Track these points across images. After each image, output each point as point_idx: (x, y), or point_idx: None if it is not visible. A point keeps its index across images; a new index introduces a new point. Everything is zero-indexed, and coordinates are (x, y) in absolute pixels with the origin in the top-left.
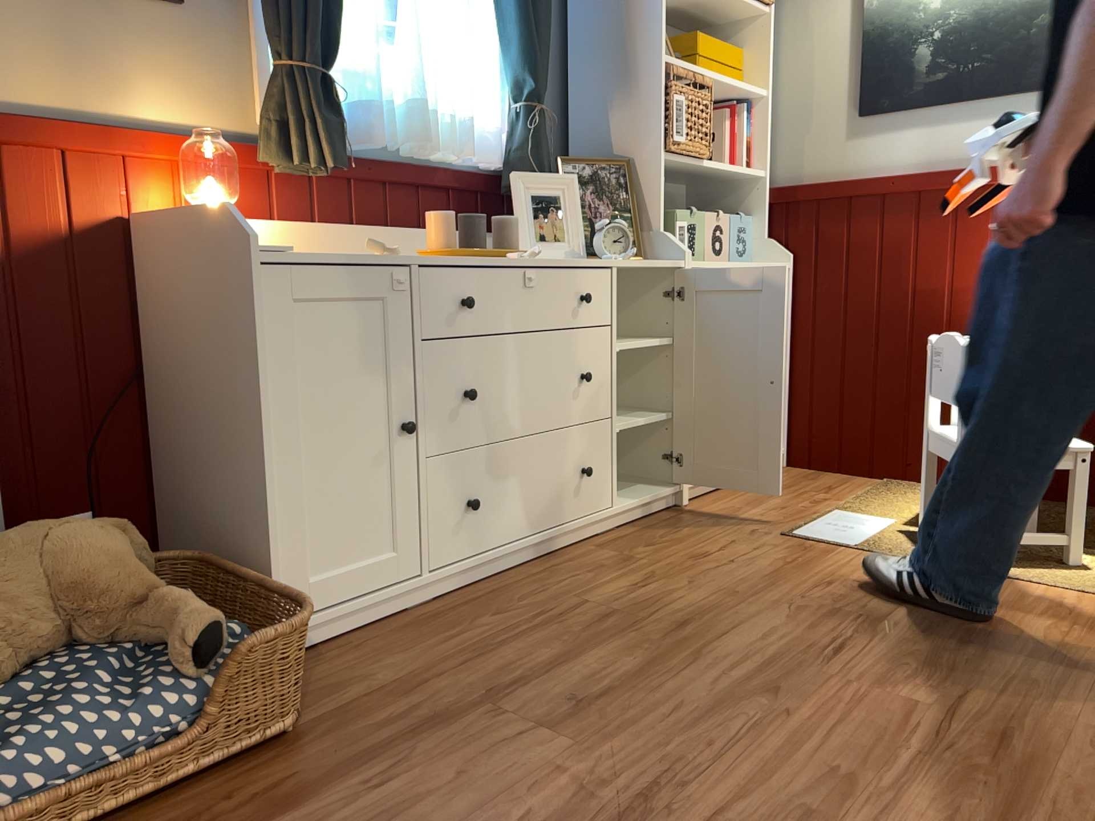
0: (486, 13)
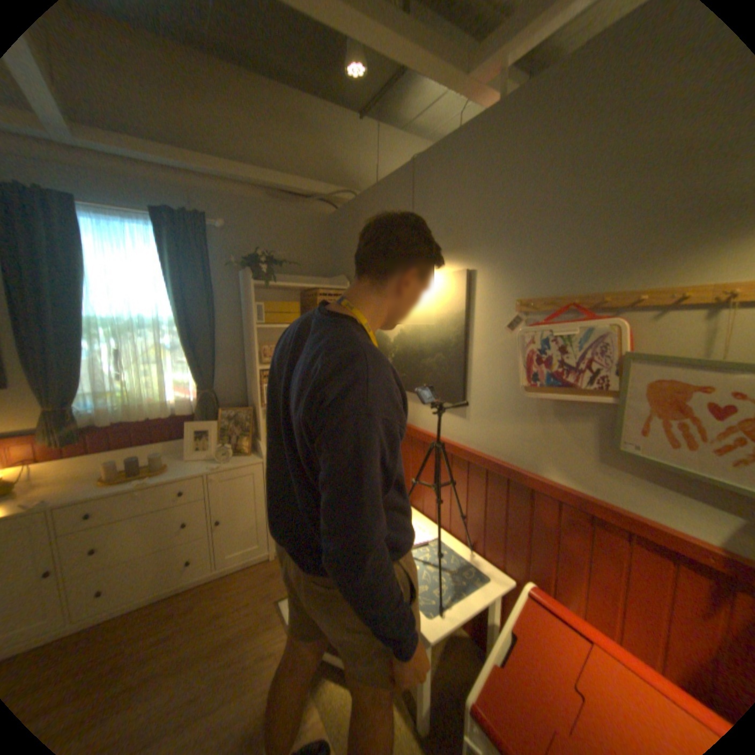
0: (180, 355)
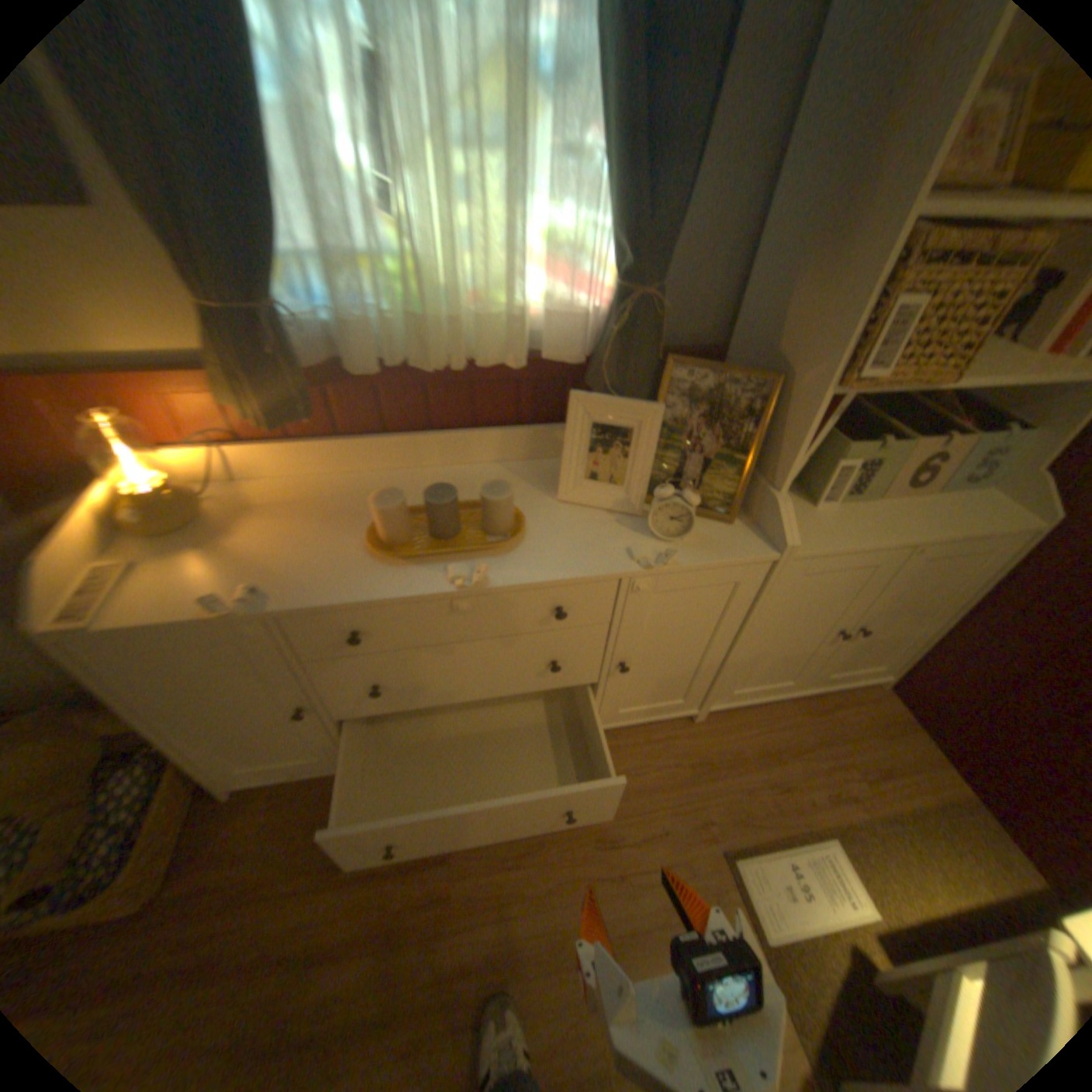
0: (586, 104)
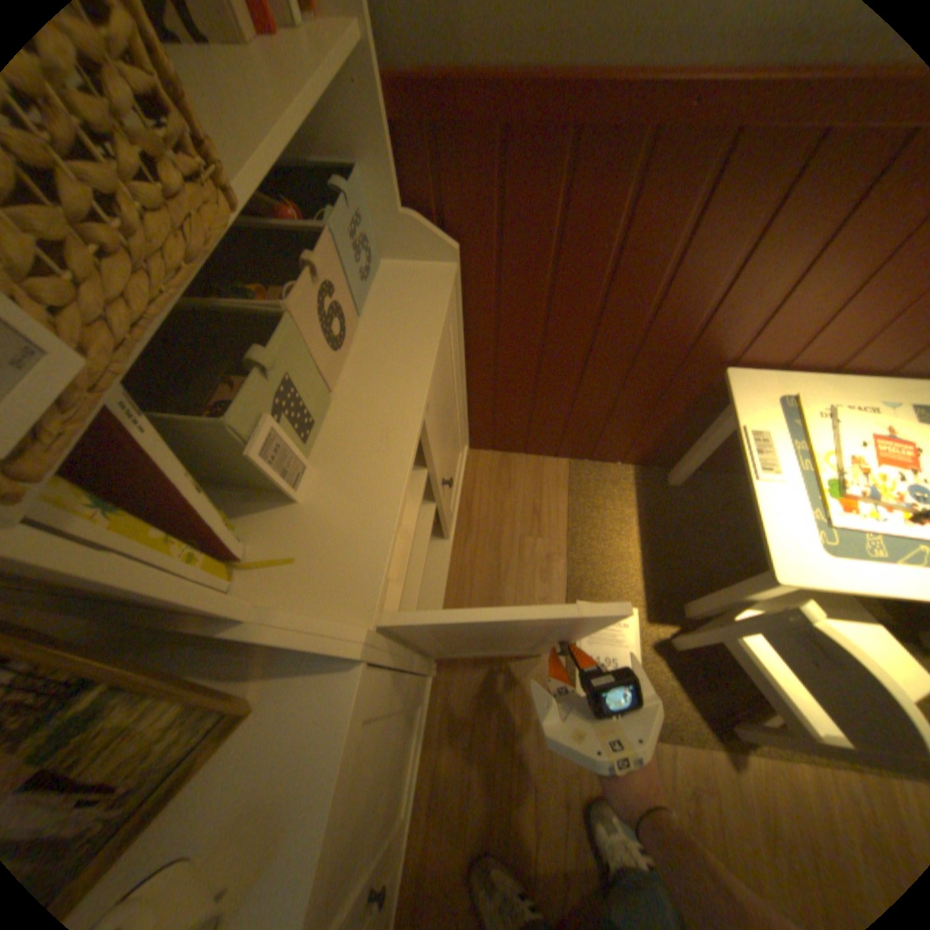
0: None
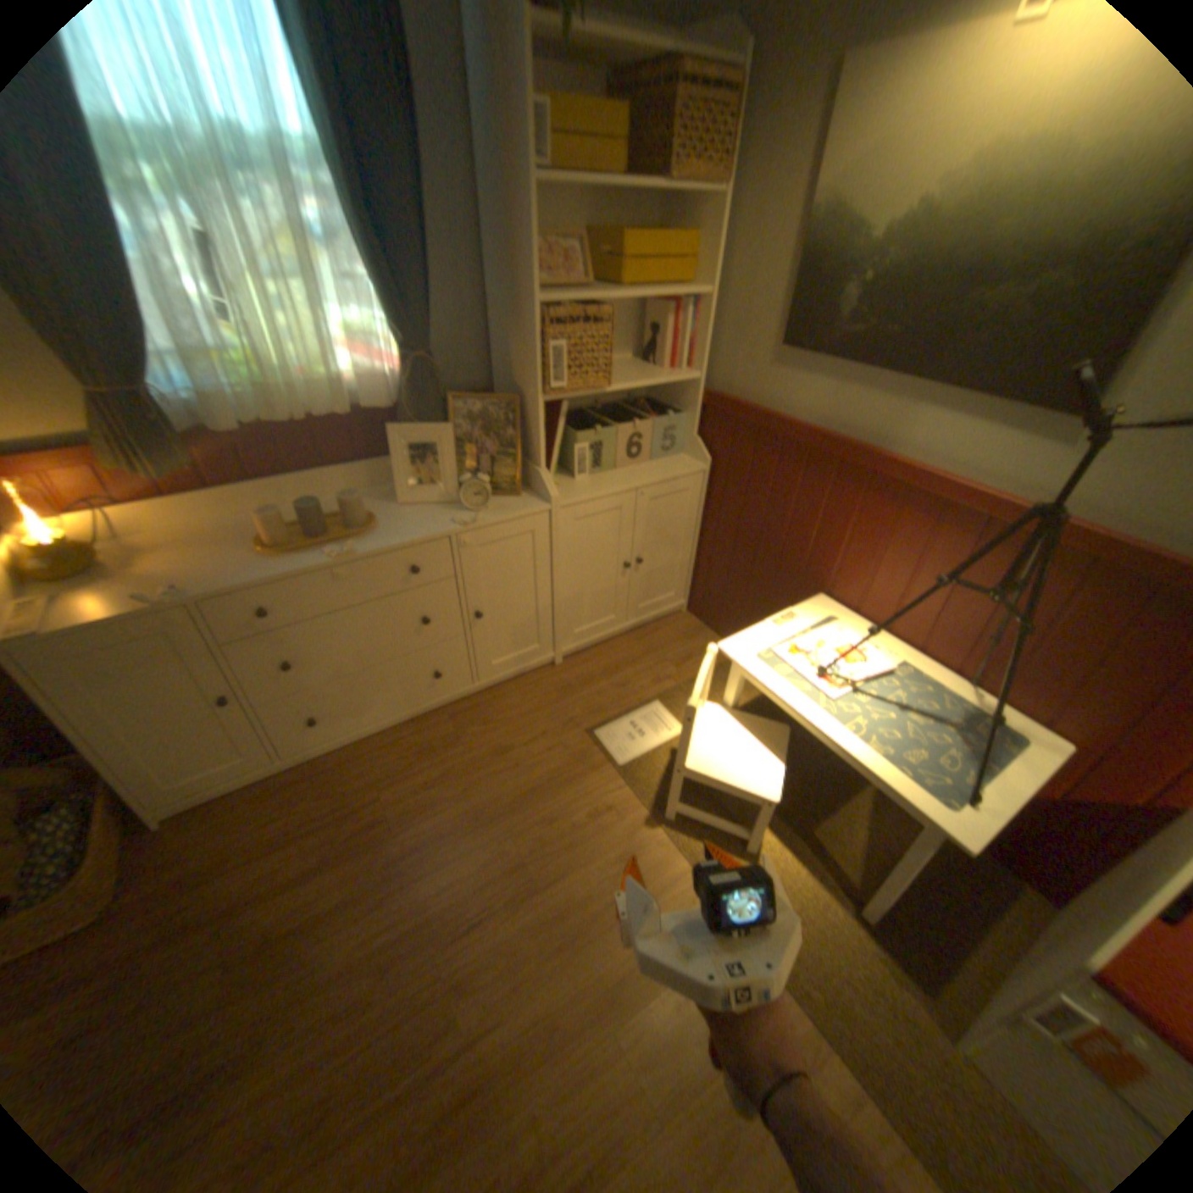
0: (347, 254)
